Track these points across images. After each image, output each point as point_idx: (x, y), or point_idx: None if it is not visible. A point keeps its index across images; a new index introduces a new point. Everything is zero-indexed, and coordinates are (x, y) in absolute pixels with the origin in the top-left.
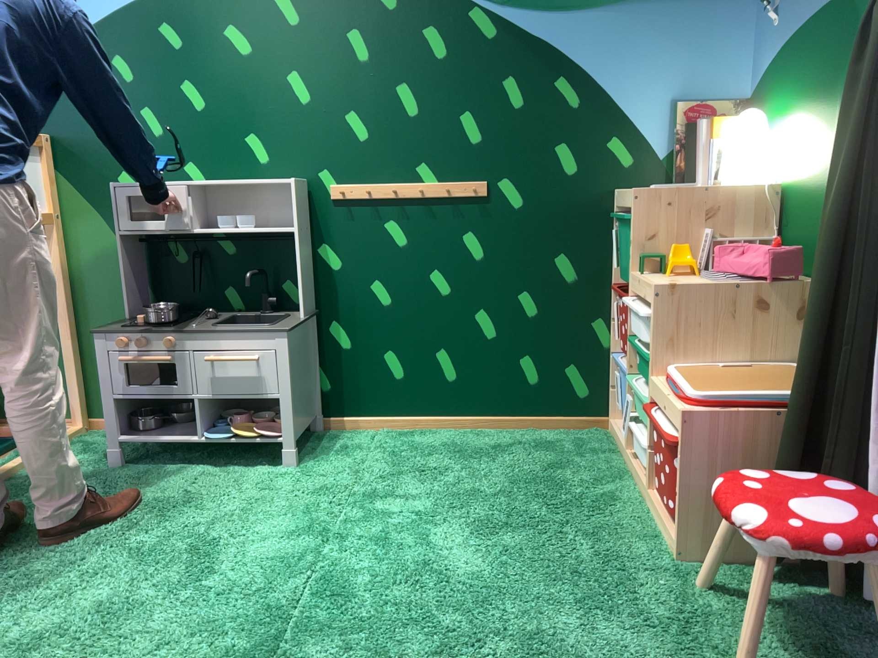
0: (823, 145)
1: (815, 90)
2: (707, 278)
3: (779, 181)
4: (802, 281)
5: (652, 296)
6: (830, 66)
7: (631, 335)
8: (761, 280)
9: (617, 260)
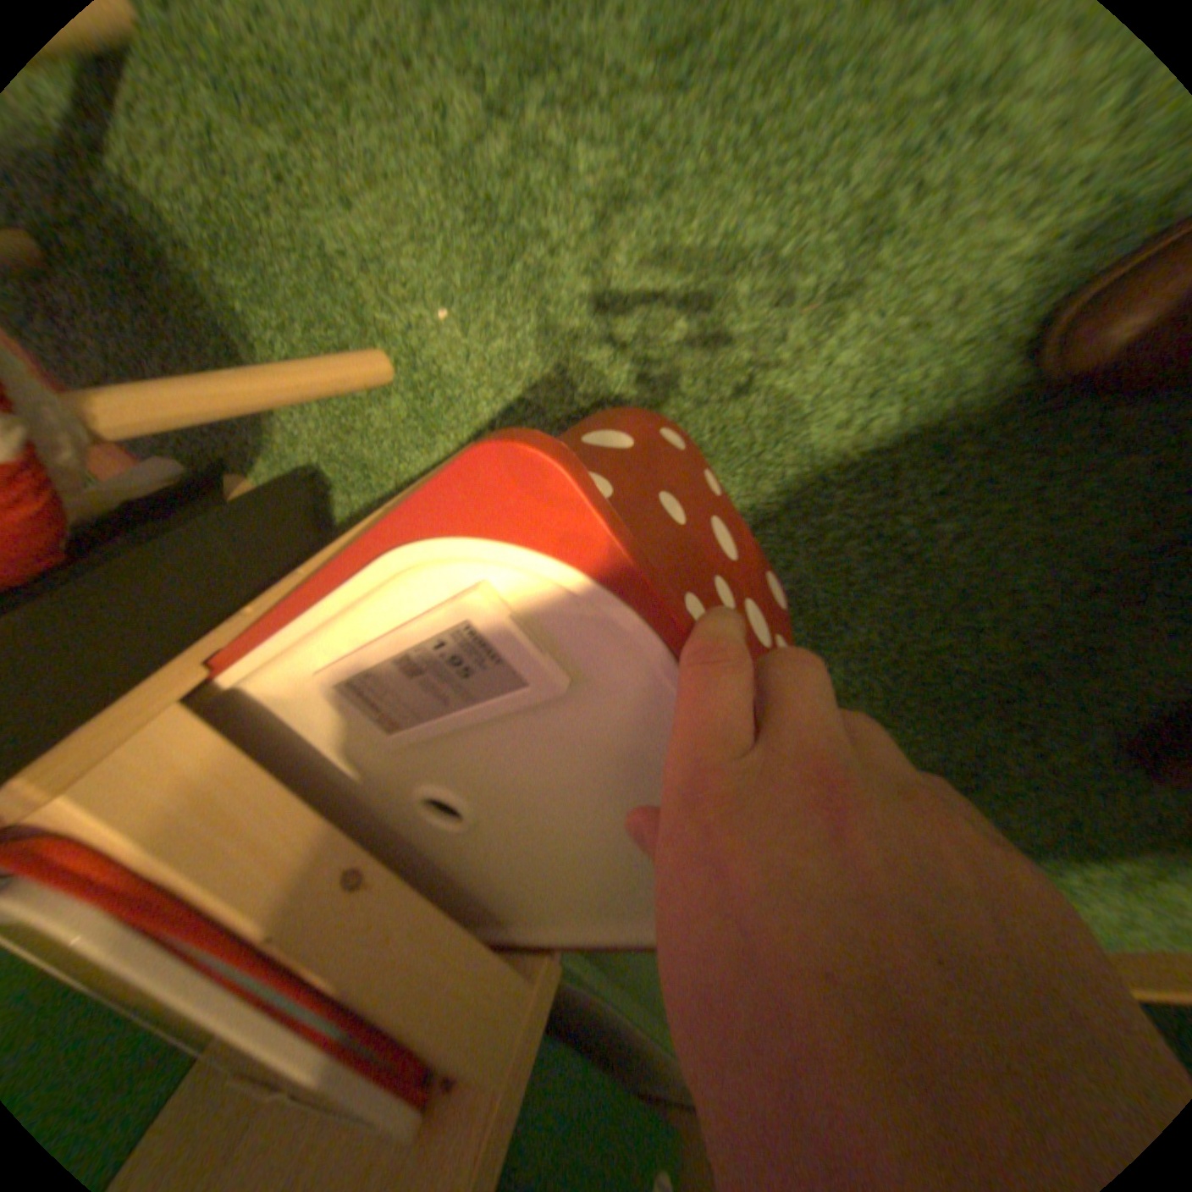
0: None
1: None
2: None
3: None
4: None
5: None
6: None
7: None
8: None
9: None
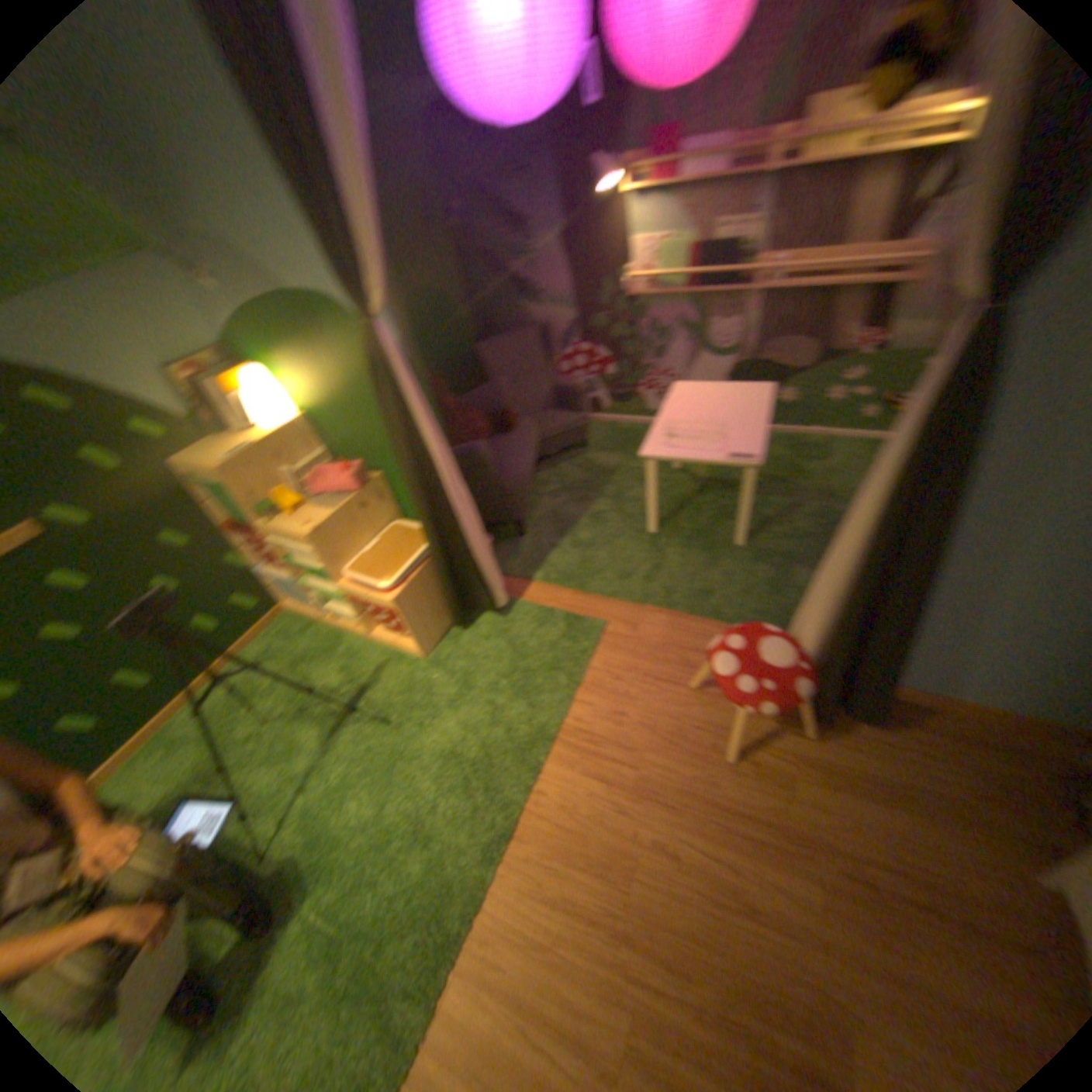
0: (328, 395)
1: (297, 356)
2: (316, 508)
3: (297, 413)
4: (369, 482)
5: (301, 545)
6: (303, 342)
7: (280, 563)
8: (352, 495)
9: (209, 513)
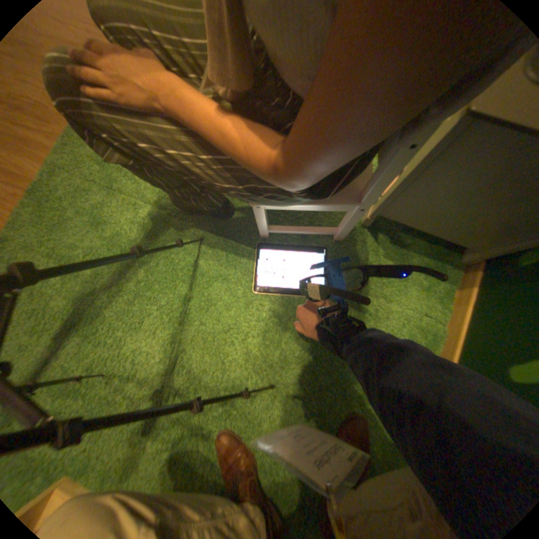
0: None
1: None
2: None
3: None
4: None
5: None
6: None
7: None
8: None
9: None
